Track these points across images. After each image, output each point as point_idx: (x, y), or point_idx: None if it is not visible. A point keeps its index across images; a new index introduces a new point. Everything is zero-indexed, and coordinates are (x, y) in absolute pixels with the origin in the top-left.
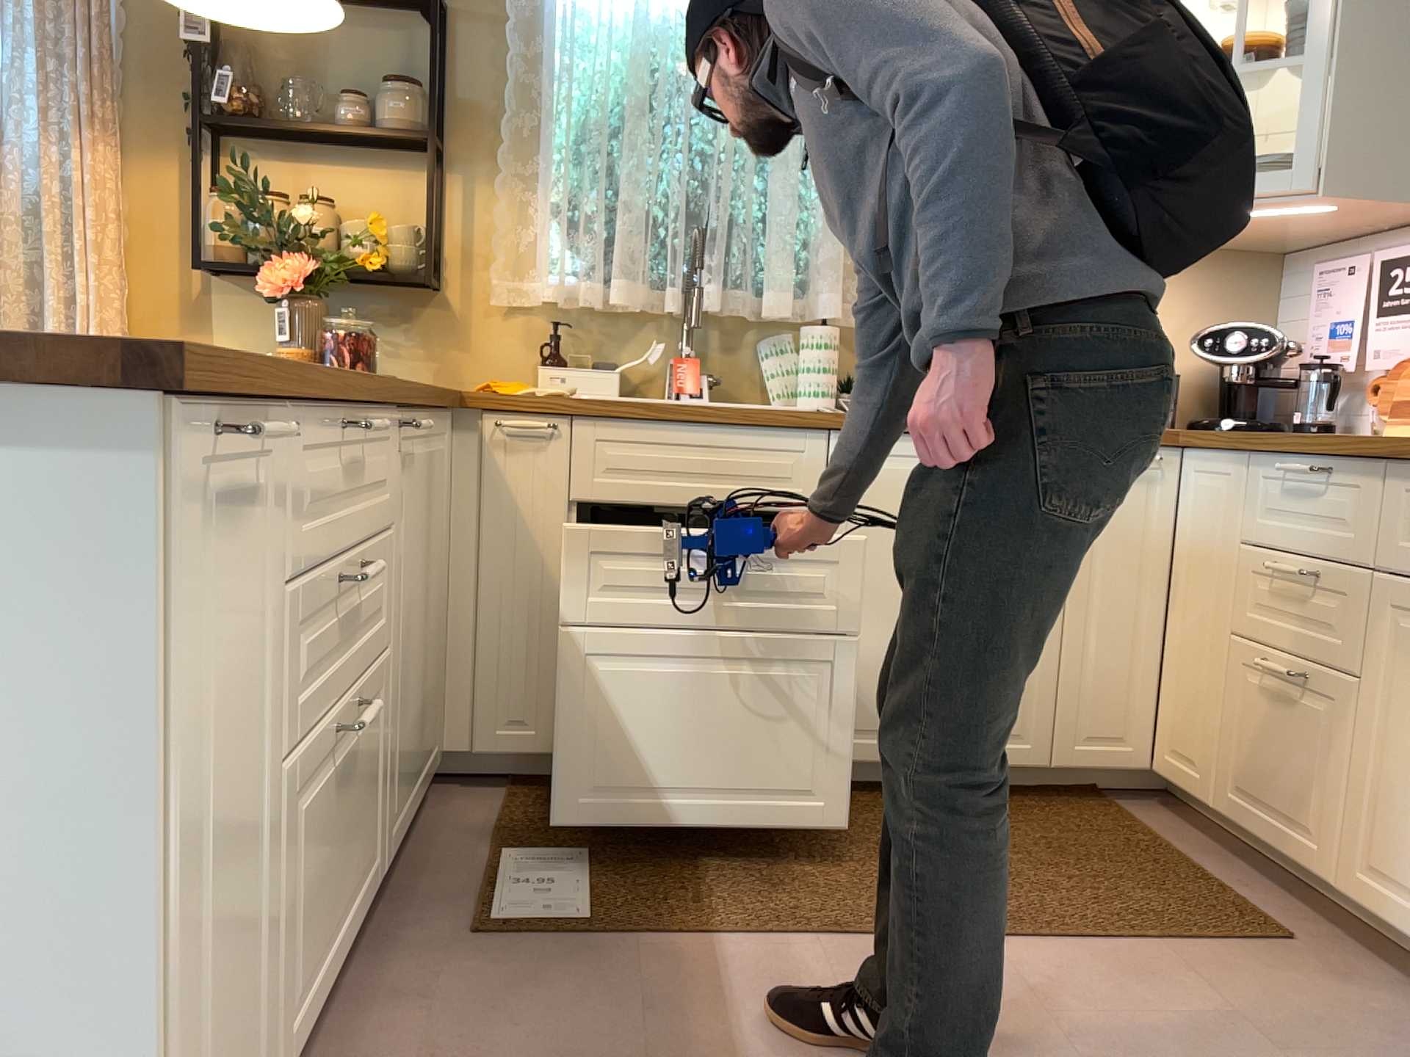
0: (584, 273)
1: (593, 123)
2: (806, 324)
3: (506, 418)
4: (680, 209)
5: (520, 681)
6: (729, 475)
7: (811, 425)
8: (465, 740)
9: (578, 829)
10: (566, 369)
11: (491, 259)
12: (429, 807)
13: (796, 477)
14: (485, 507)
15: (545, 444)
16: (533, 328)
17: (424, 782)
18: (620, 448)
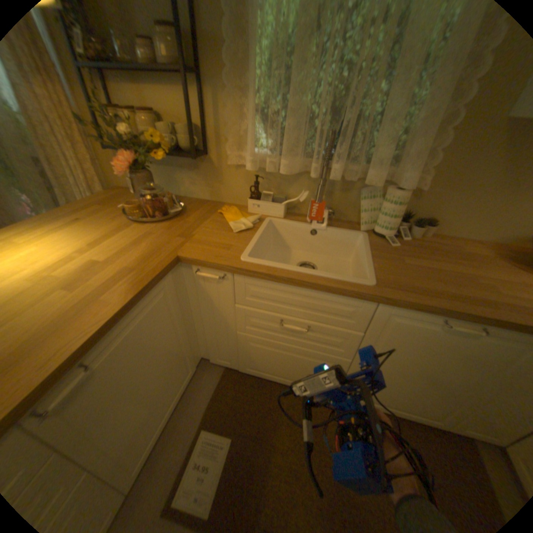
0: (270, 152)
1: (276, 48)
2: (392, 181)
3: (203, 268)
4: (327, 111)
5: (223, 351)
6: (316, 310)
7: (368, 301)
8: (208, 357)
9: (236, 416)
10: (260, 202)
11: (228, 139)
12: (194, 379)
13: (353, 318)
14: (201, 299)
15: (223, 281)
16: (249, 175)
17: (178, 399)
18: (259, 289)
